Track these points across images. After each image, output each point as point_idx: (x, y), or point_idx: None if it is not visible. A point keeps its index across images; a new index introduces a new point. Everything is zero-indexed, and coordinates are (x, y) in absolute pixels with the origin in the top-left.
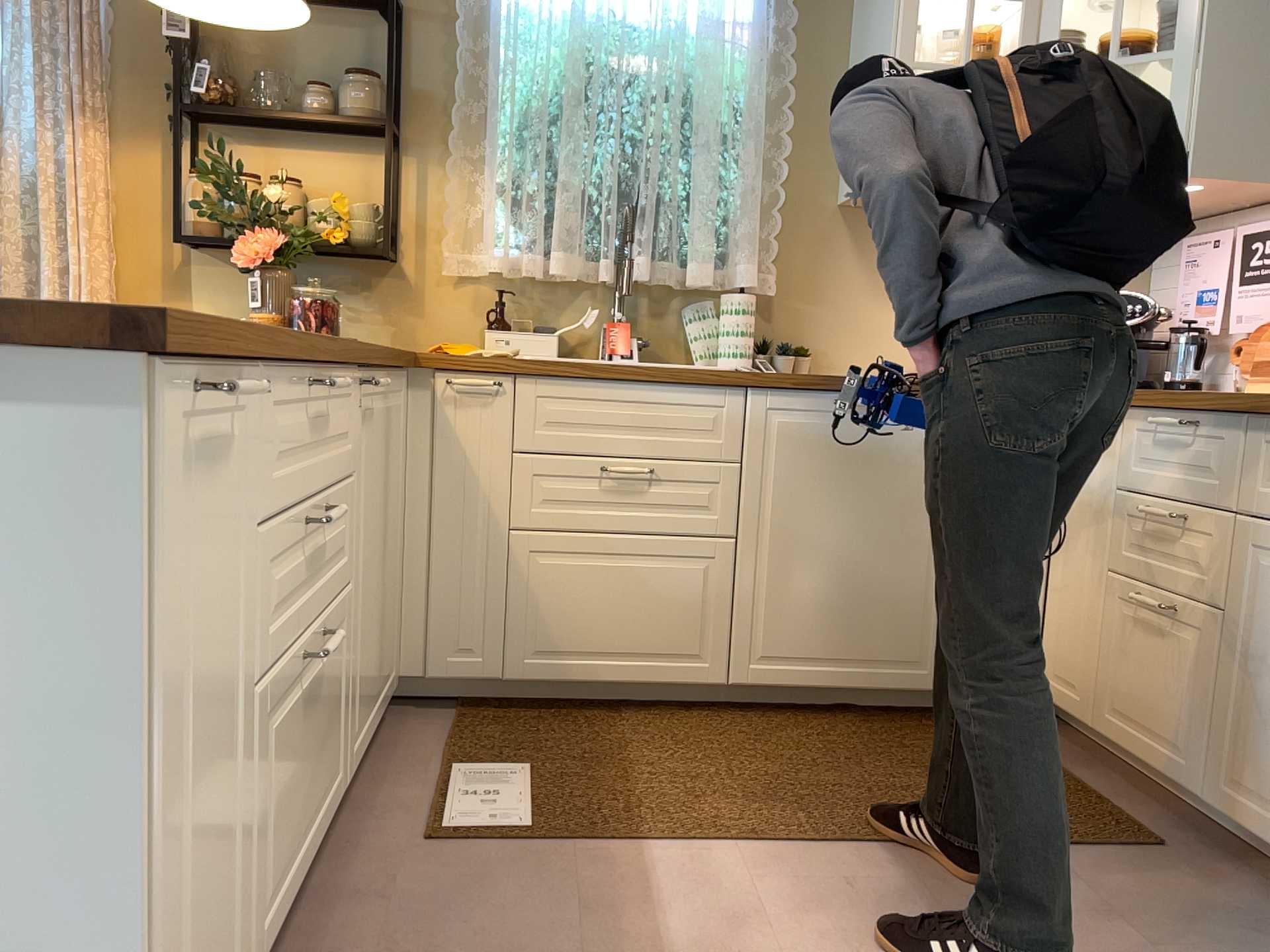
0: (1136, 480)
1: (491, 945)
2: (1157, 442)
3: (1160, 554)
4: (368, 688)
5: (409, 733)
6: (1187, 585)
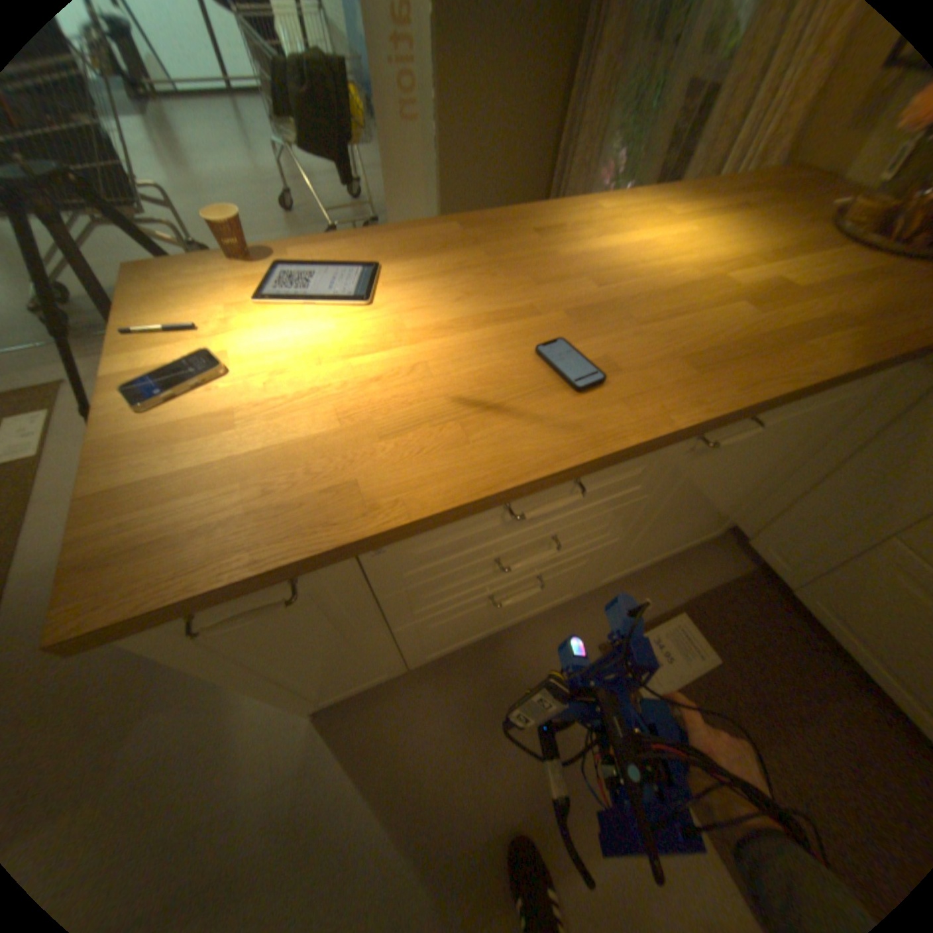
0: None
1: (537, 747)
2: None
3: None
4: (653, 556)
5: (706, 563)
6: None
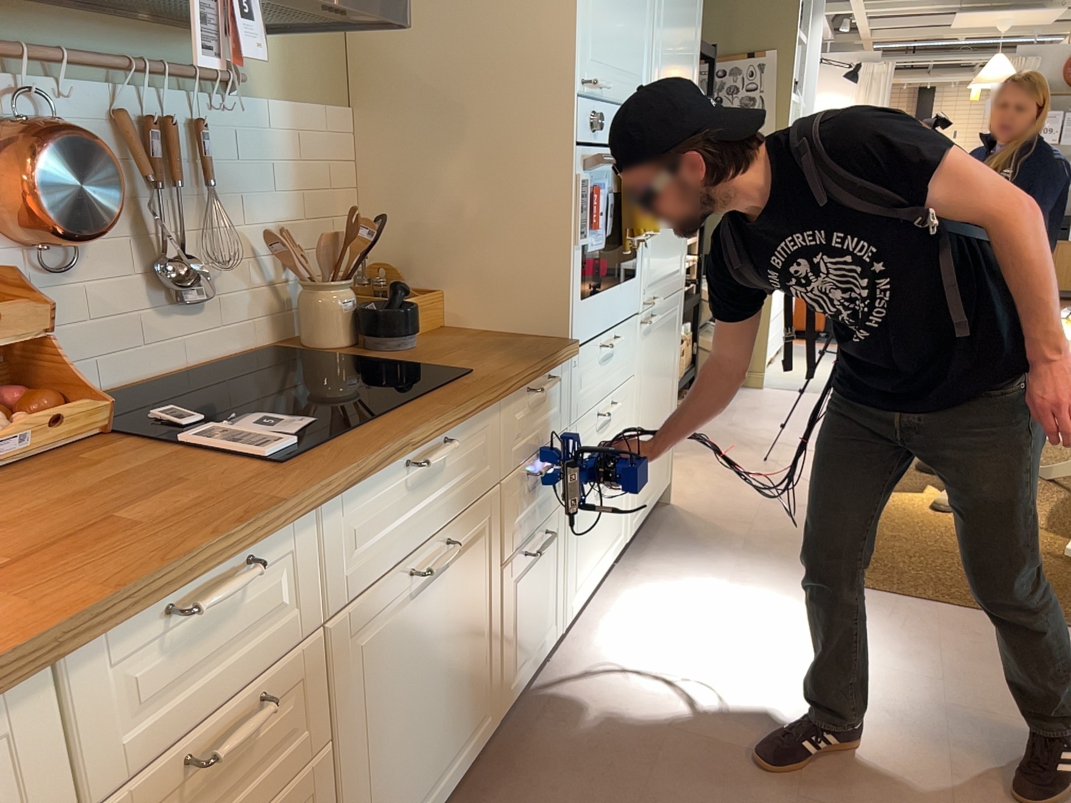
0: (139, 749)
1: None
2: (168, 648)
3: (222, 794)
4: None
5: None
6: (280, 771)
